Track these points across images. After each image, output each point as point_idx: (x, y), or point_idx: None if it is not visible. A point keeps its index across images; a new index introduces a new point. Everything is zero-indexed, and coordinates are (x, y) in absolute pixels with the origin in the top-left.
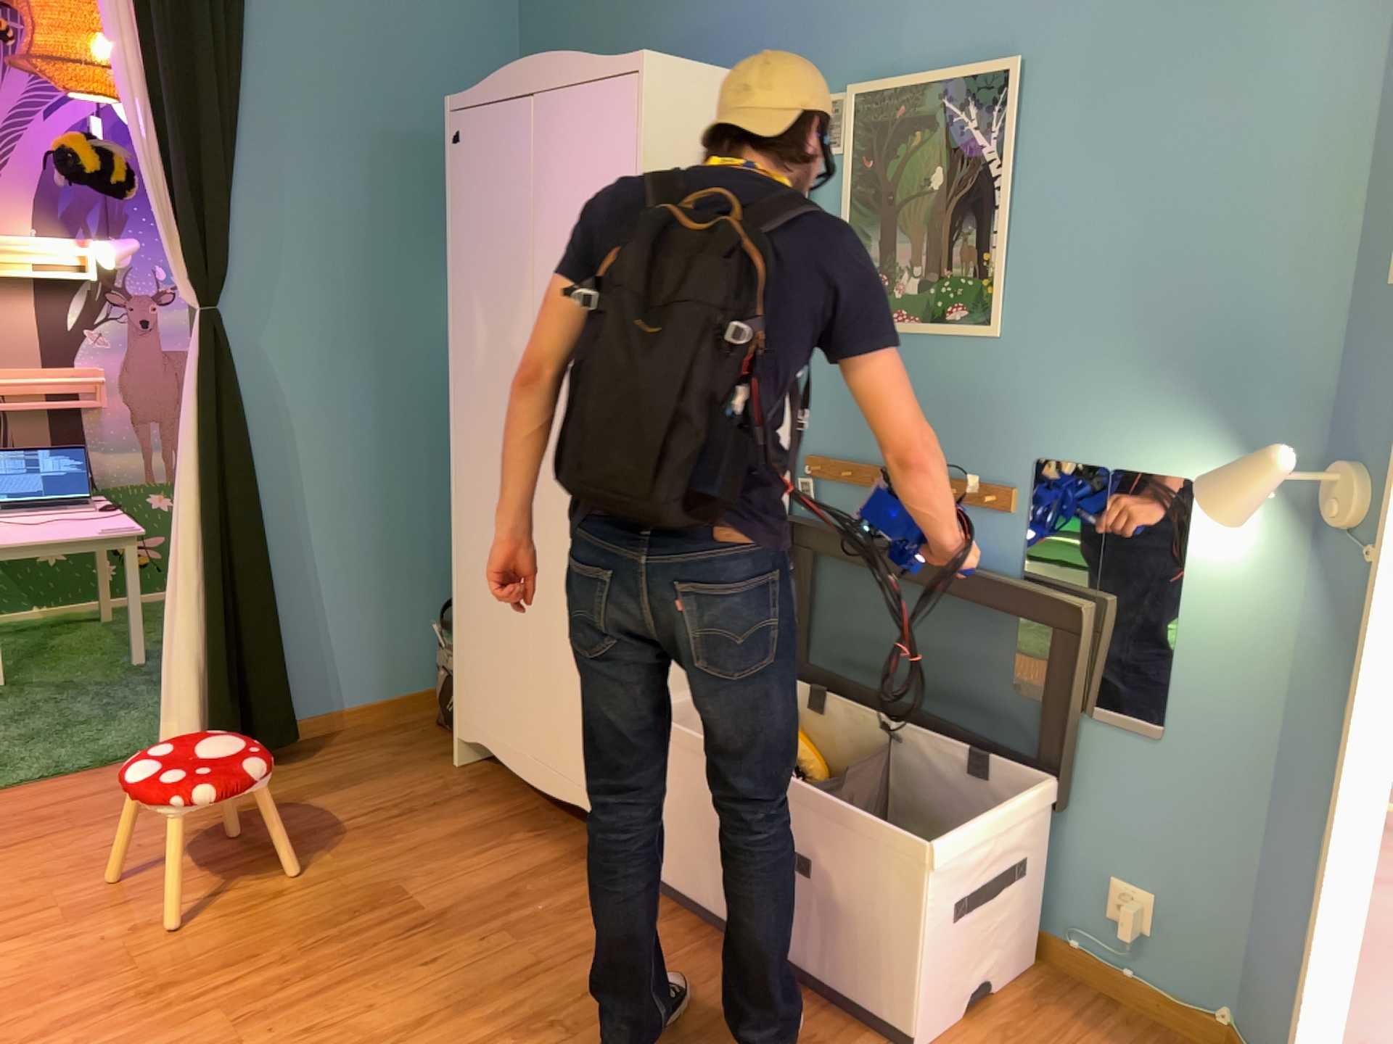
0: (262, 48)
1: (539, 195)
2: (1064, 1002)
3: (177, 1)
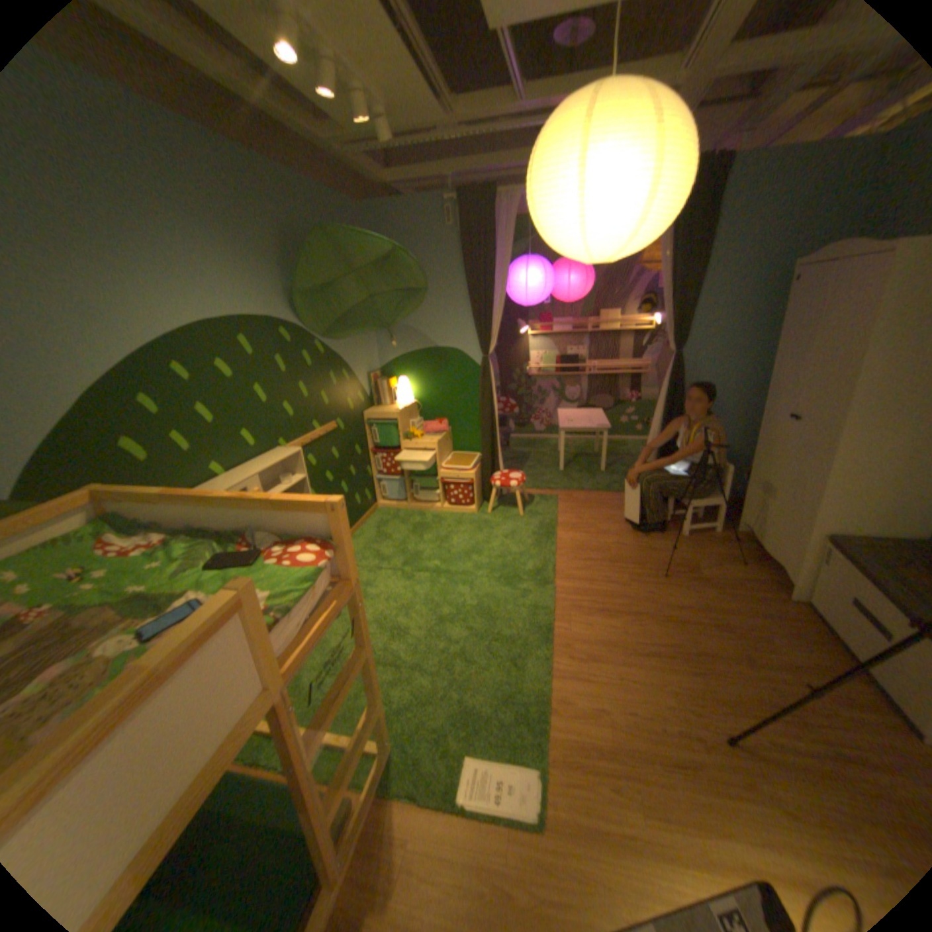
0: (718, 250)
1: (828, 308)
2: None
3: (686, 243)
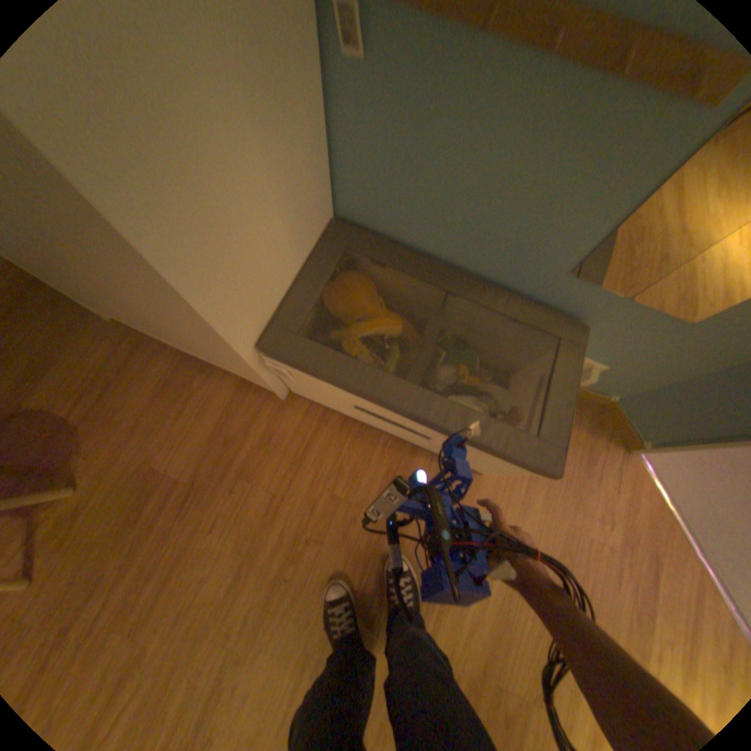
0: None
1: None
2: None
3: None
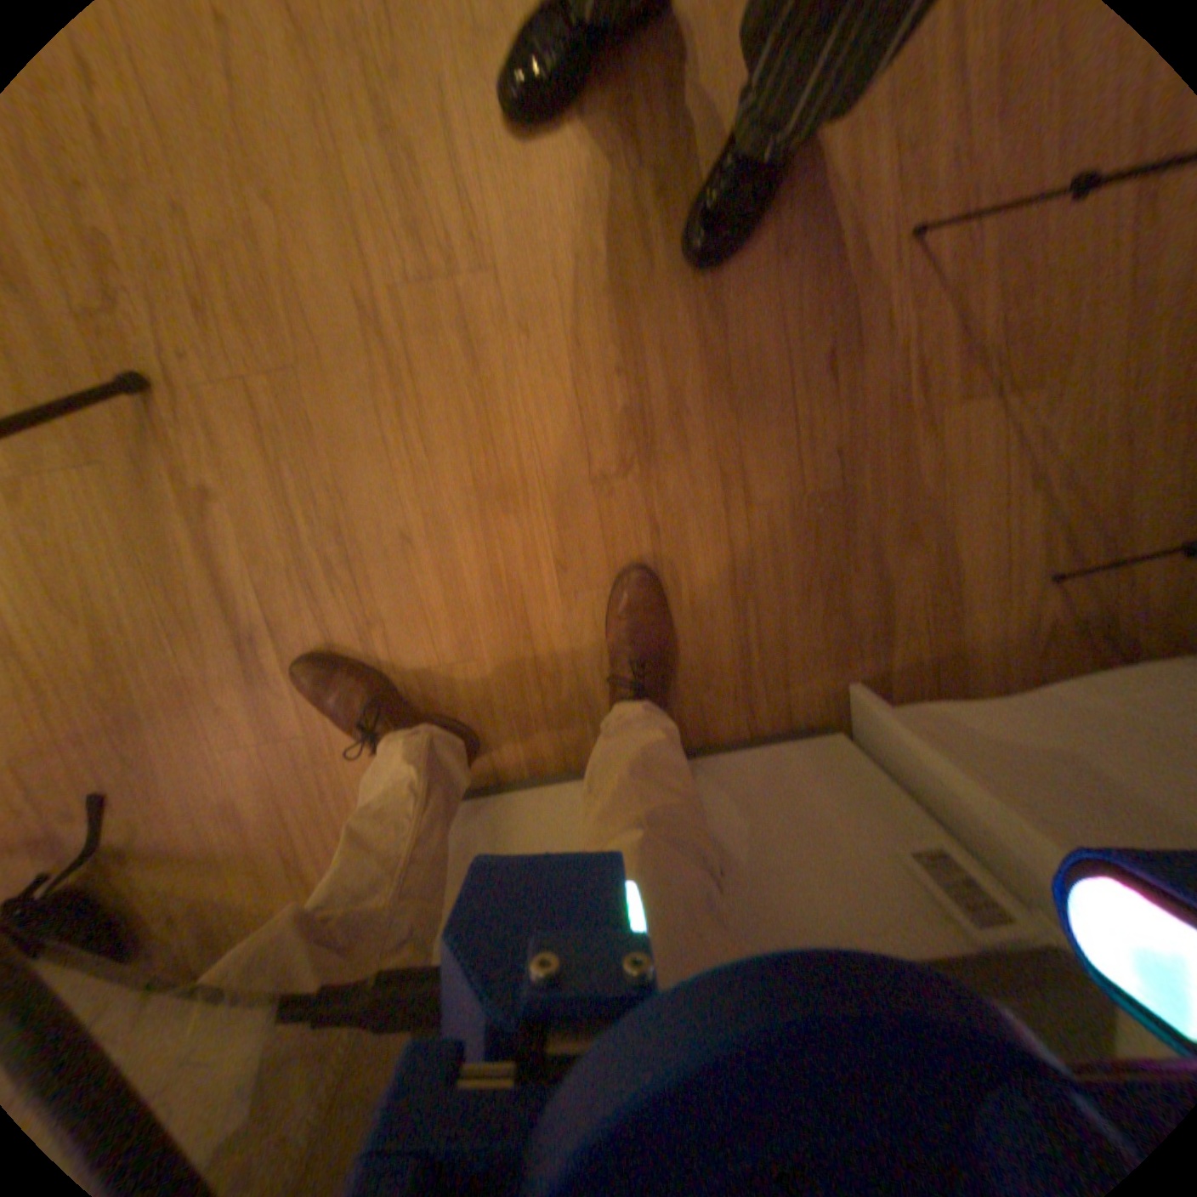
0: None
1: None
2: None
3: None
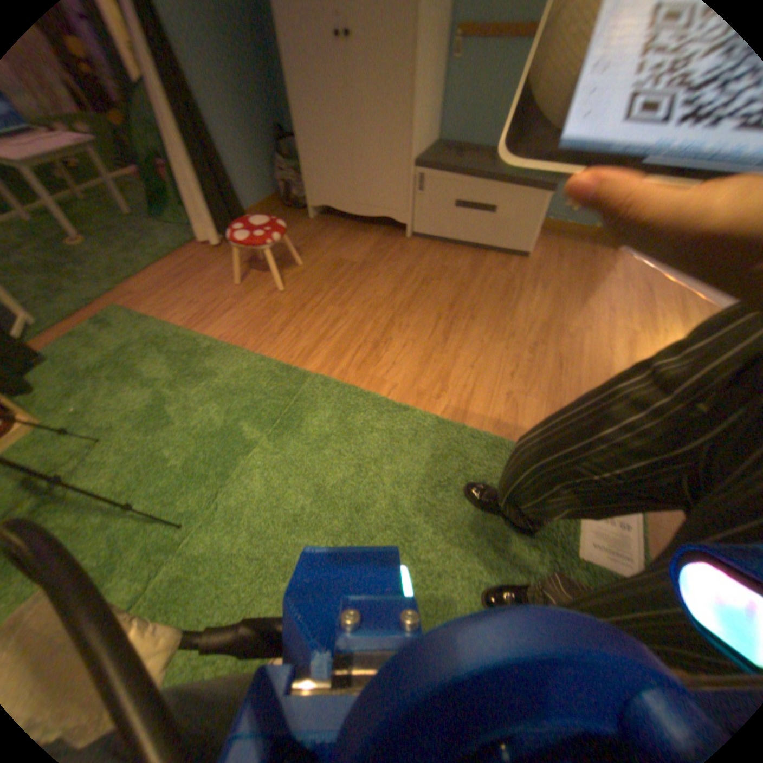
0: None
1: None
2: (550, 235)
3: None
